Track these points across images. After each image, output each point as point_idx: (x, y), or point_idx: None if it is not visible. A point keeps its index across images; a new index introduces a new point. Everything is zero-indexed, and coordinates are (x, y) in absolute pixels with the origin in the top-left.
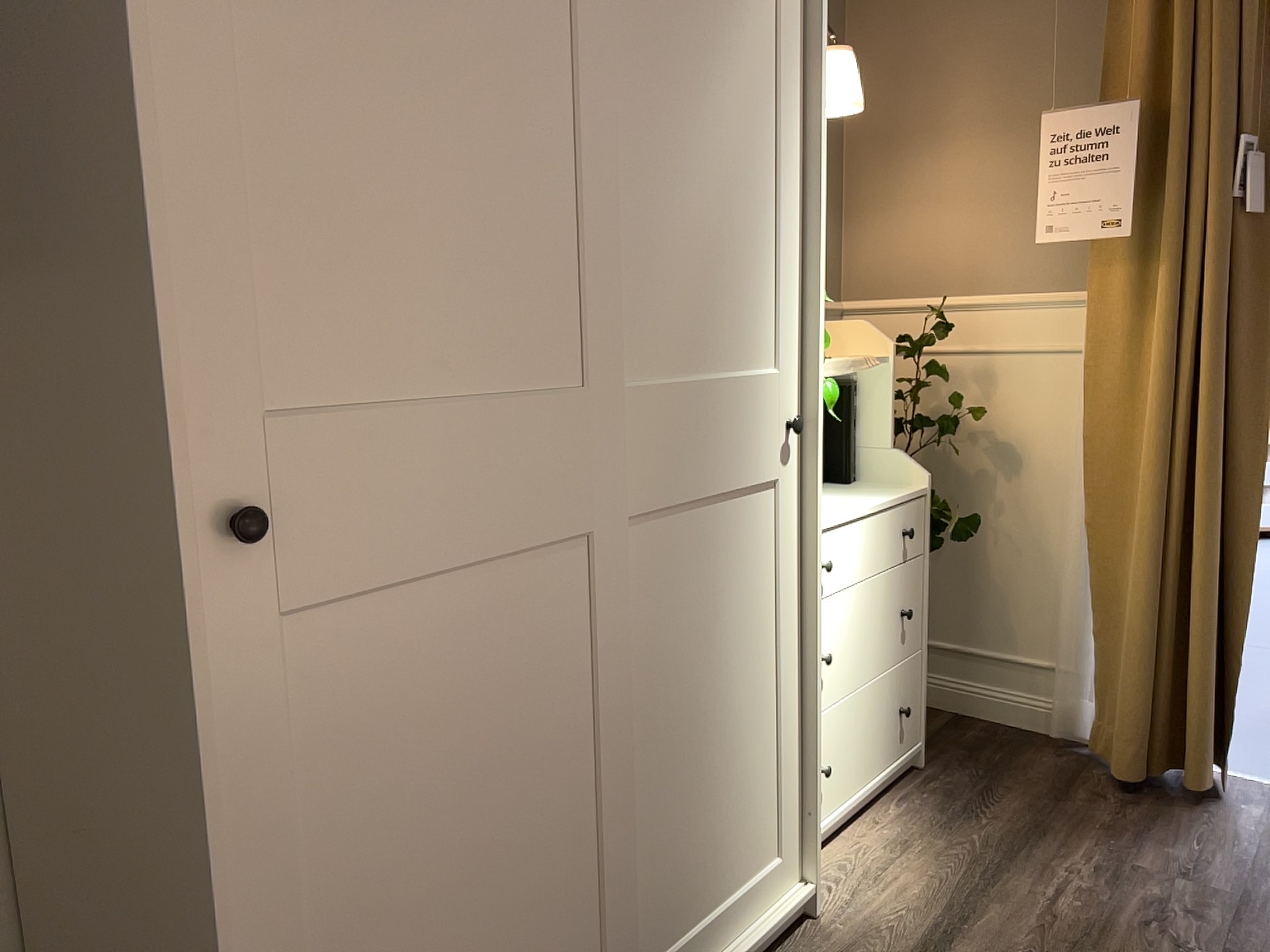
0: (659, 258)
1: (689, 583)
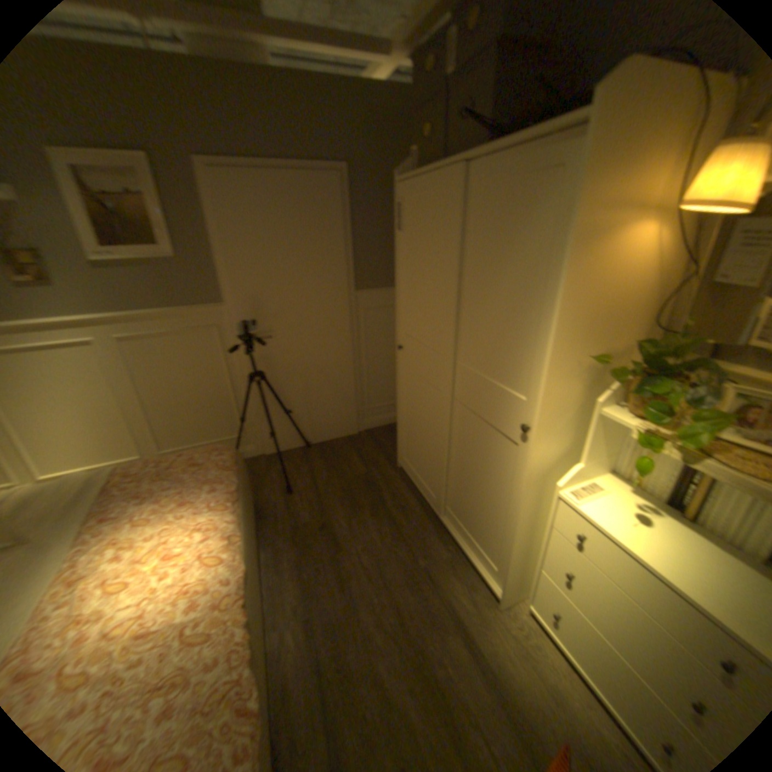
0: (474, 322)
1: (473, 440)
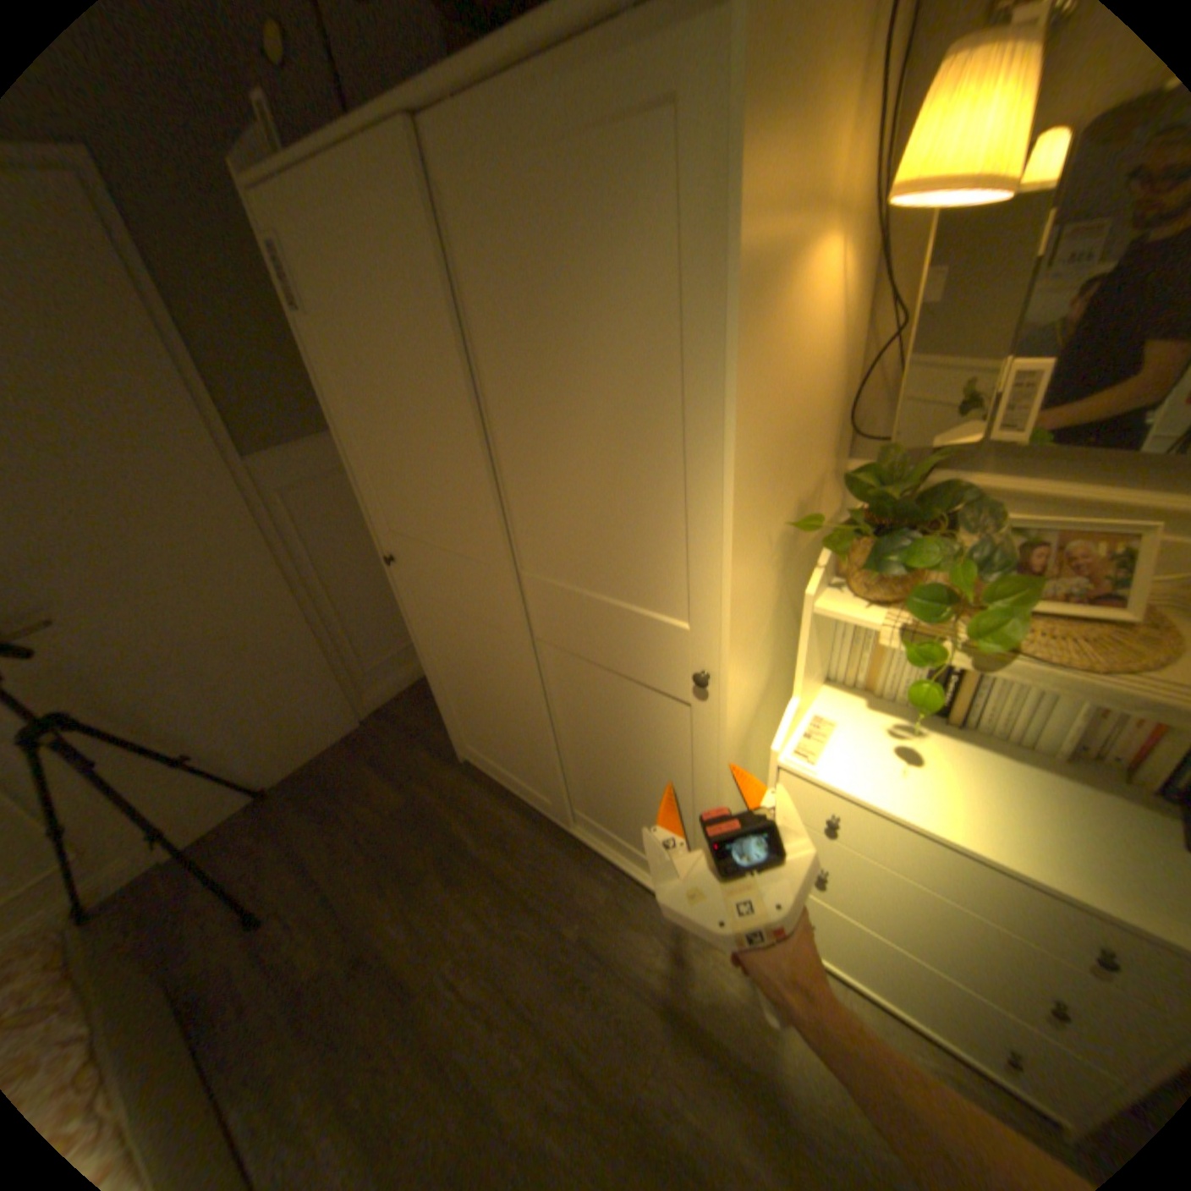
0: (539, 494)
1: (598, 705)
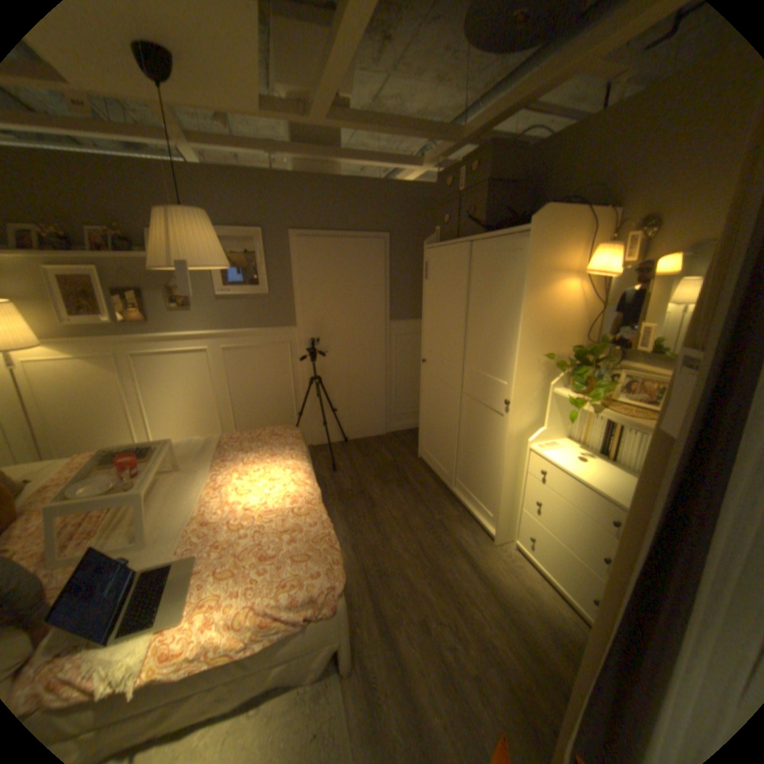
0: (476, 338)
1: (476, 420)
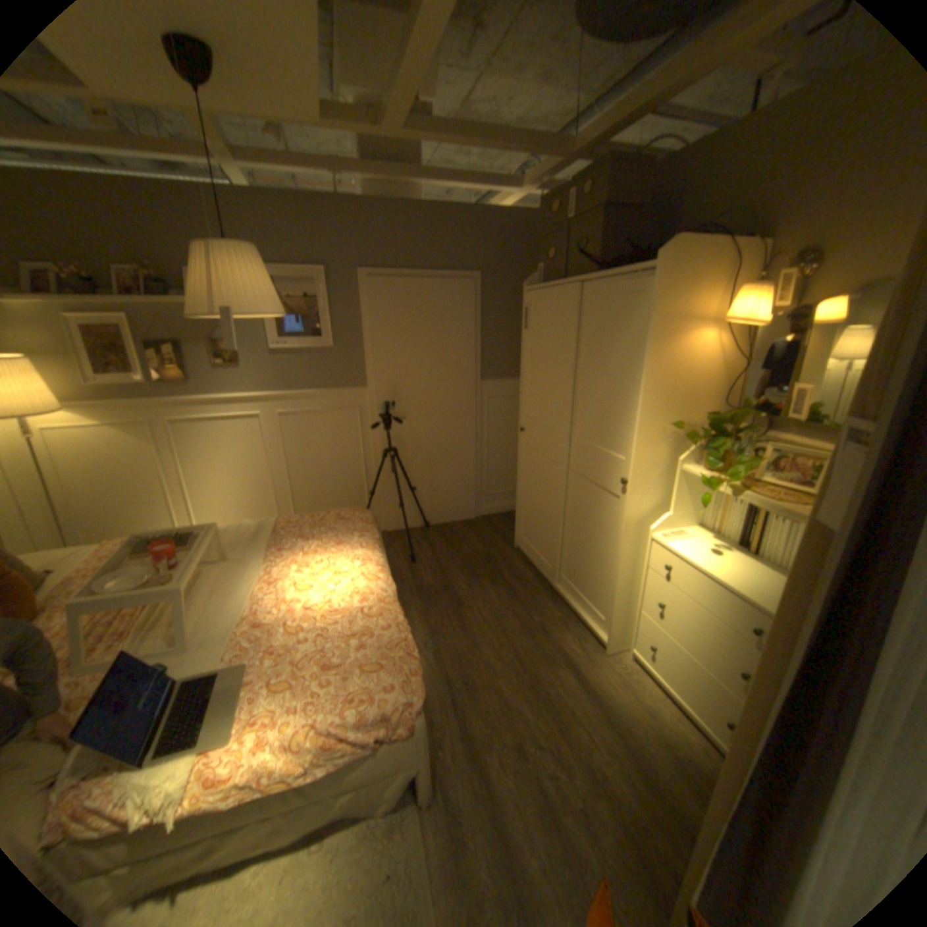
0: (587, 402)
1: (585, 503)
